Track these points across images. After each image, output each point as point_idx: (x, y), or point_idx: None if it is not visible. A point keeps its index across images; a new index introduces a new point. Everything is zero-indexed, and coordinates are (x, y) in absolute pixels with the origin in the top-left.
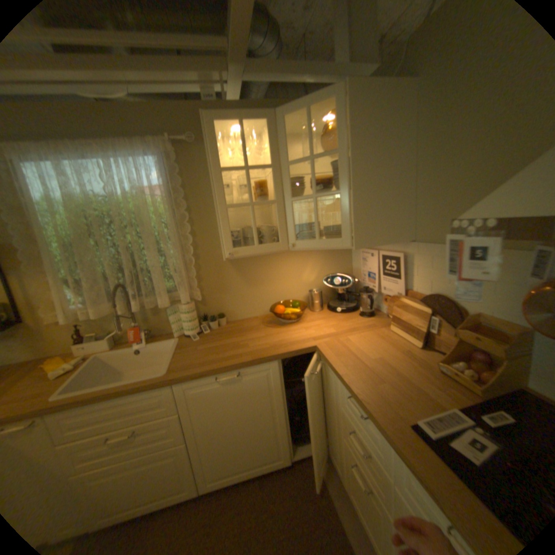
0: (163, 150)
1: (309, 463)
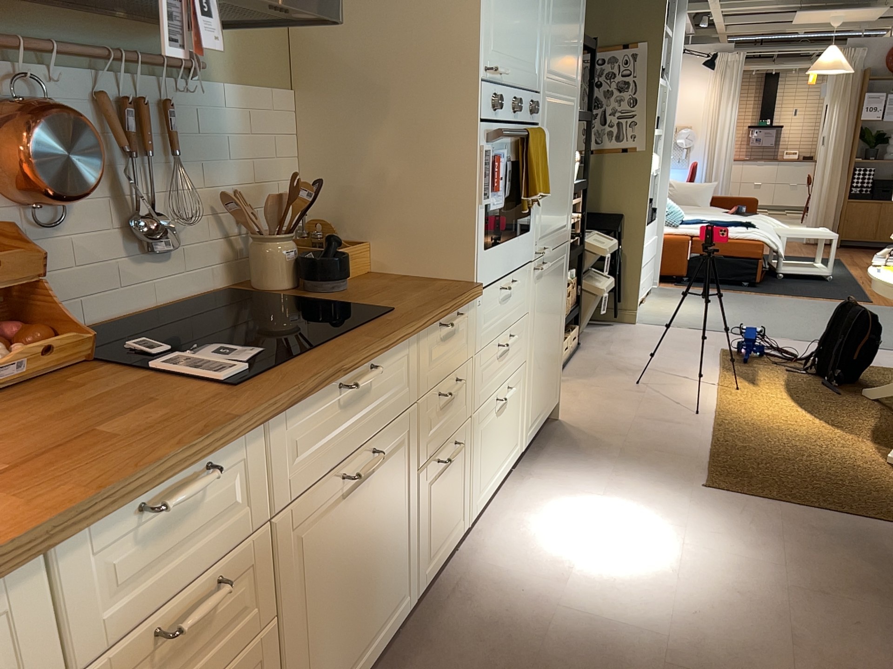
0: None
1: None
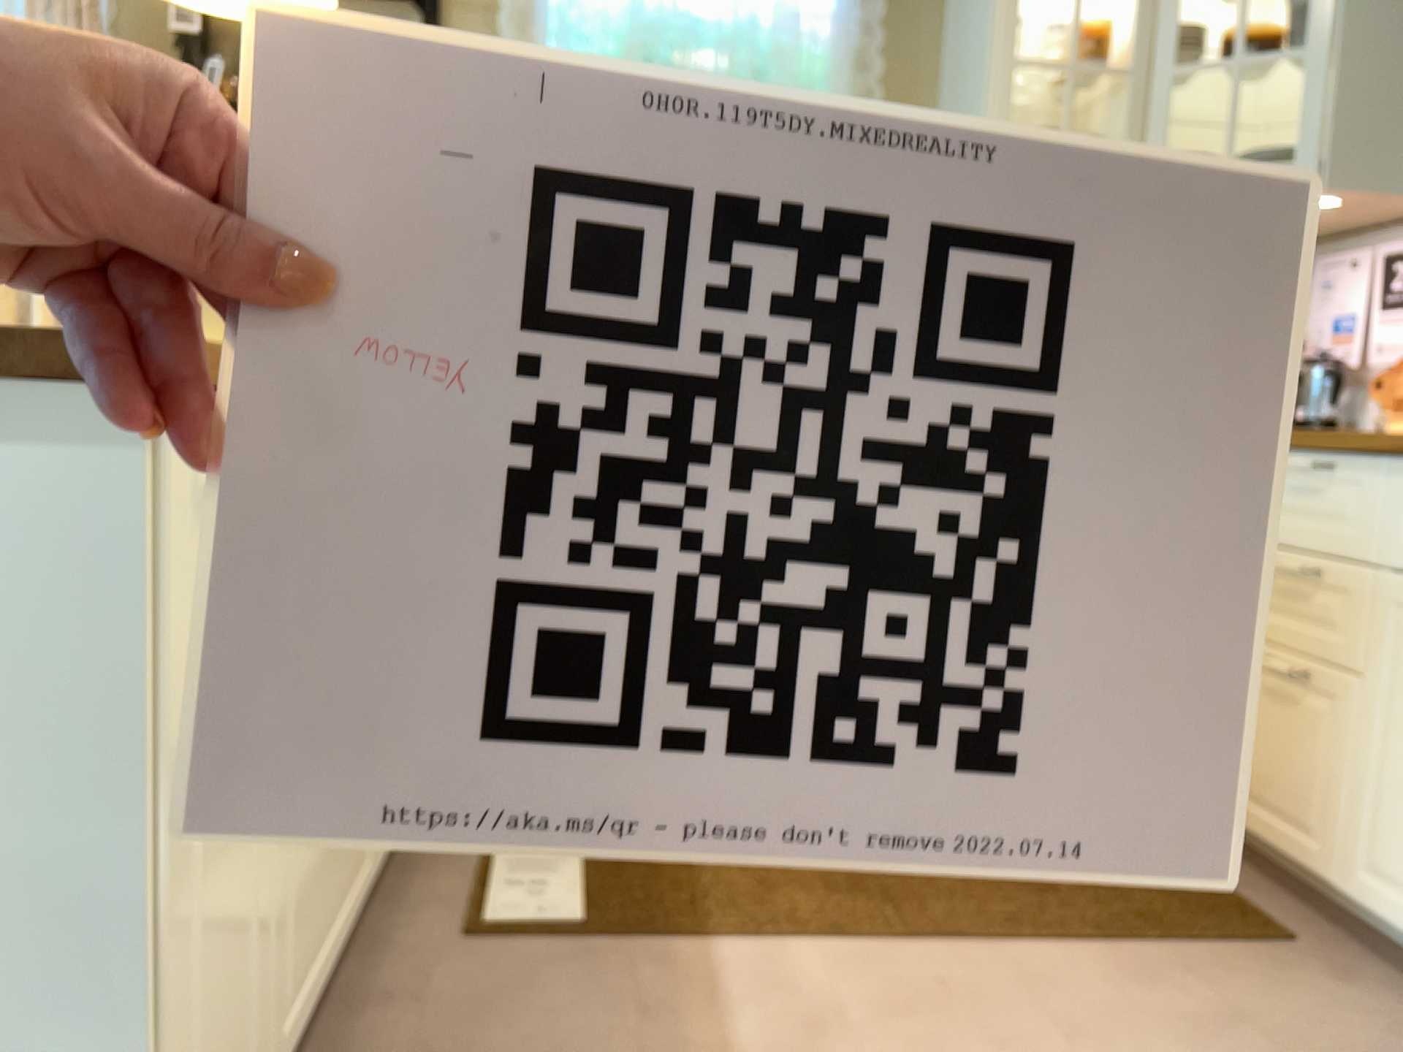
0: None
1: None
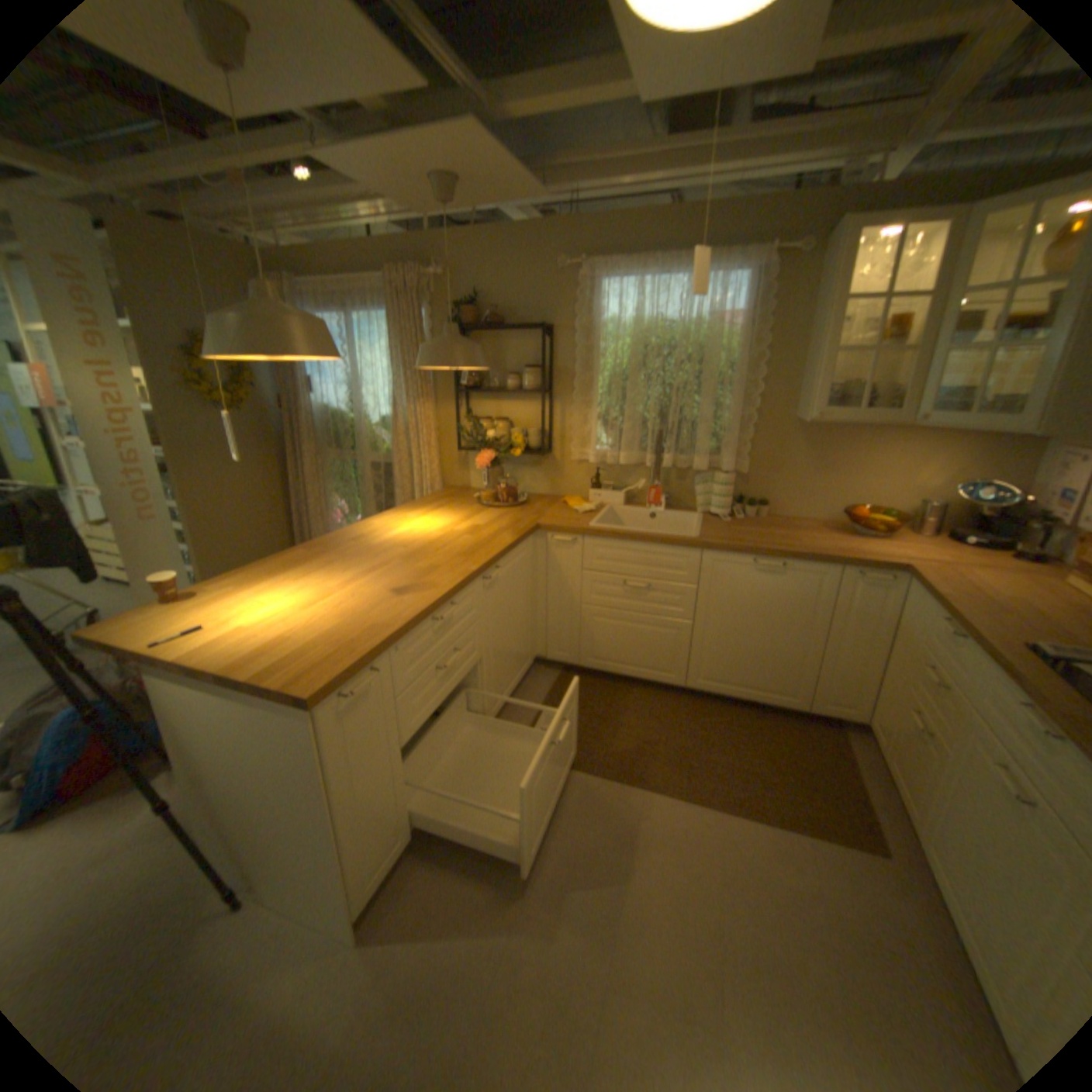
0: (765, 263)
1: (835, 728)
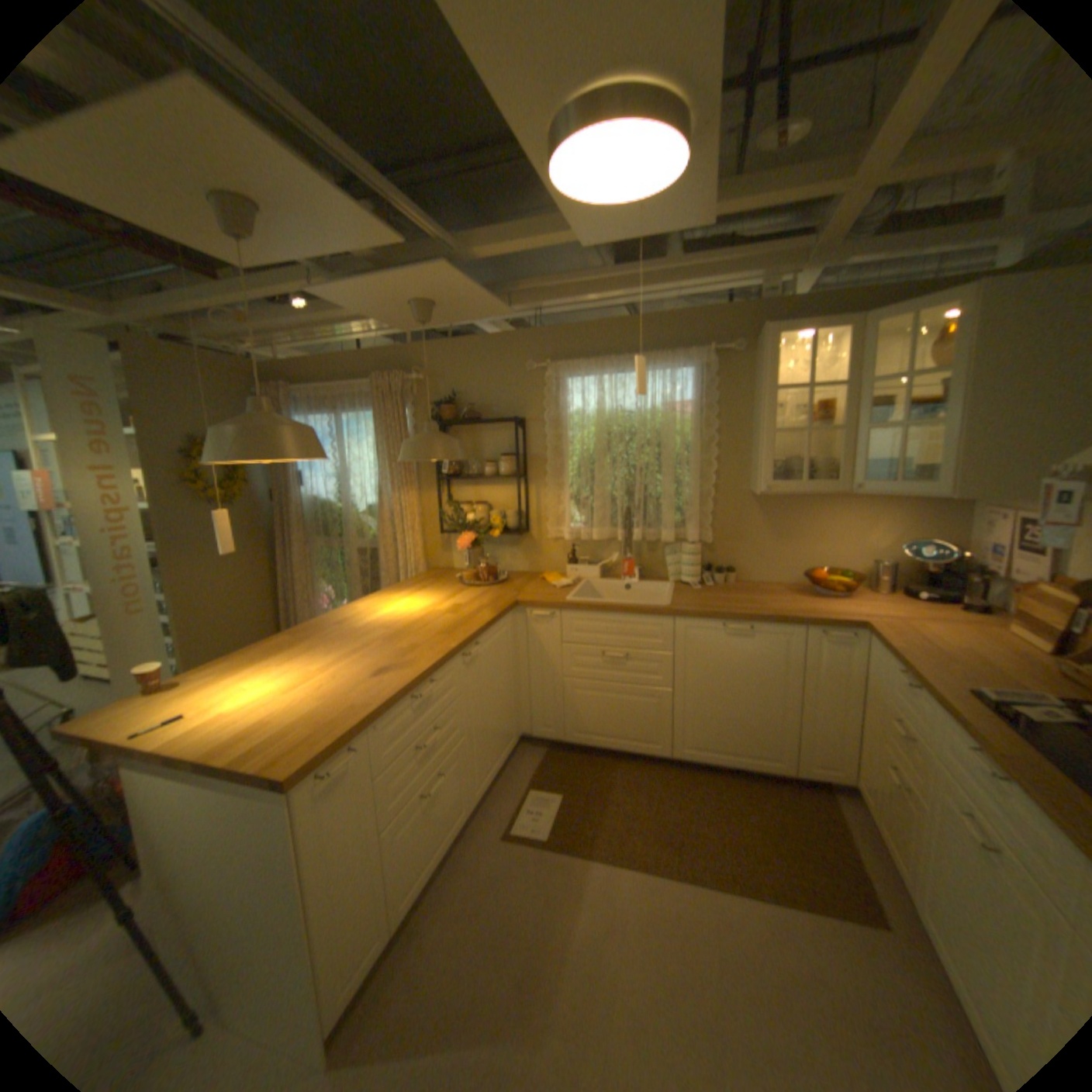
0: (705, 362)
1: (825, 793)
